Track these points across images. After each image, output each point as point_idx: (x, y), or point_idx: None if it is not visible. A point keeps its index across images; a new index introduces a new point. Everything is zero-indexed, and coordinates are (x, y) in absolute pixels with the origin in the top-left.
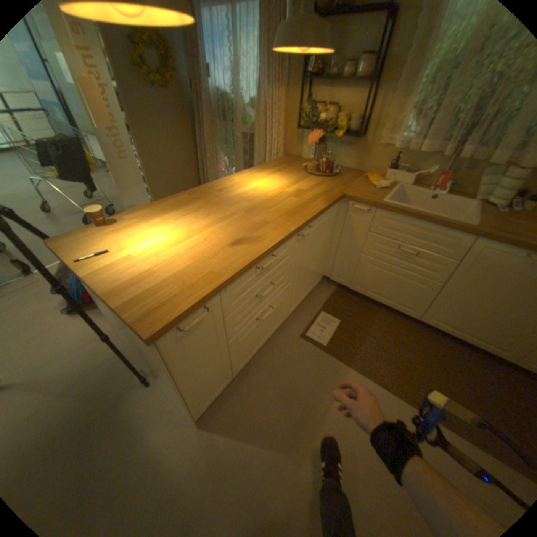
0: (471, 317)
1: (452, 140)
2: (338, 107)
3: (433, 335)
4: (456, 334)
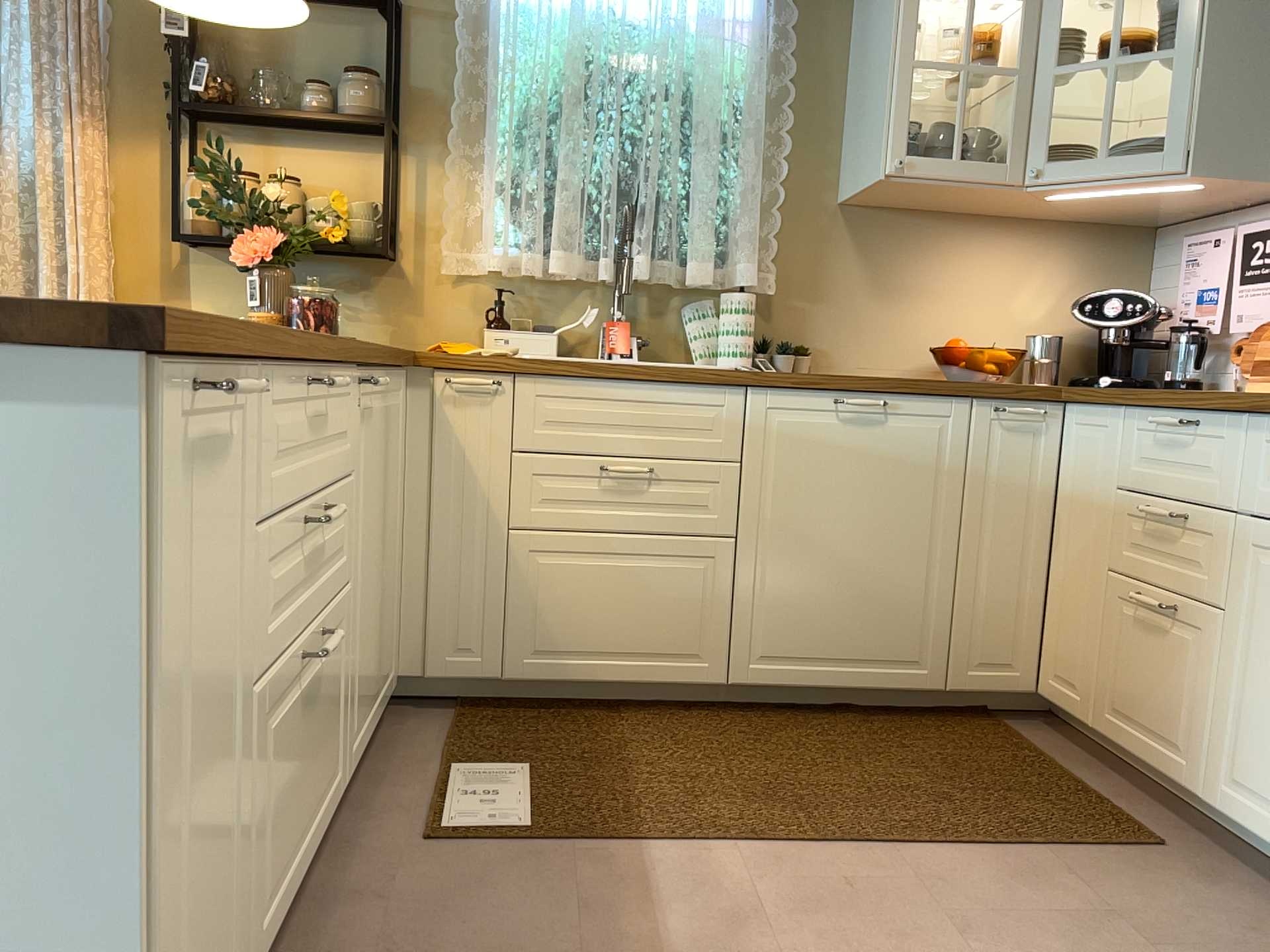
0: (822, 605)
1: (605, 249)
2: (301, 193)
3: (774, 718)
4: (817, 677)
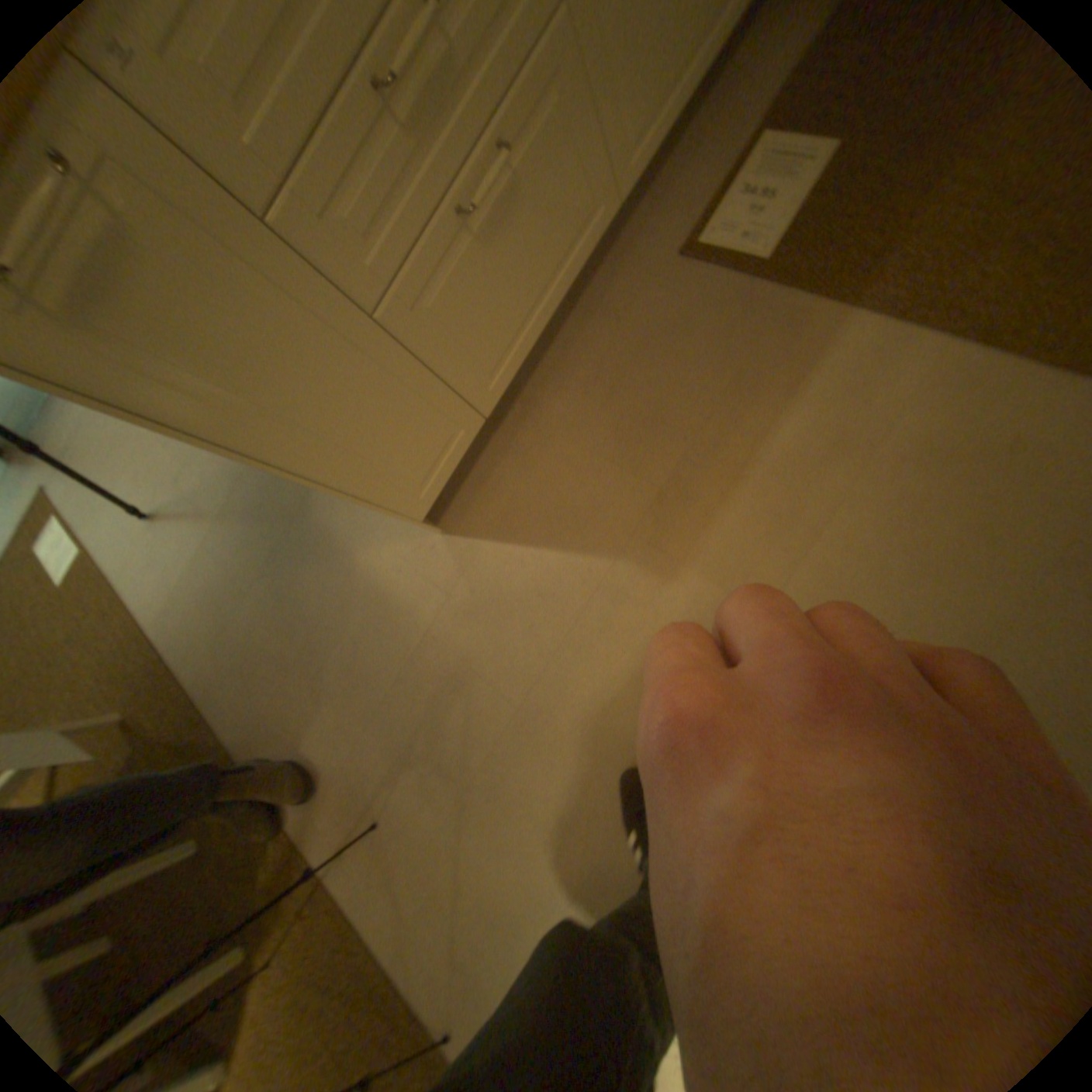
0: None
1: None
2: None
3: None
4: None
